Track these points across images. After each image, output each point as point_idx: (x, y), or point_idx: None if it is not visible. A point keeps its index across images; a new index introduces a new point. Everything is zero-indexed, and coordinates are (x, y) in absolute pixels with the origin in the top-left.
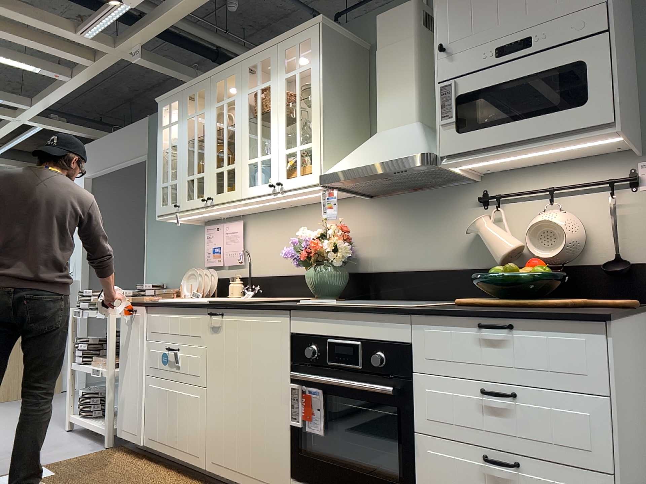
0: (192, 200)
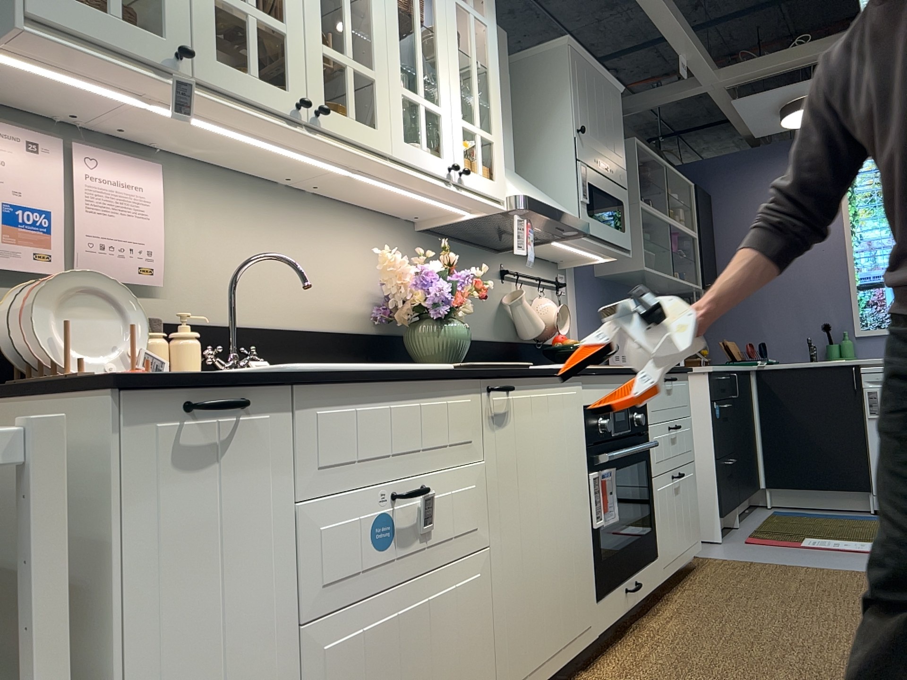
0: (241, 73)
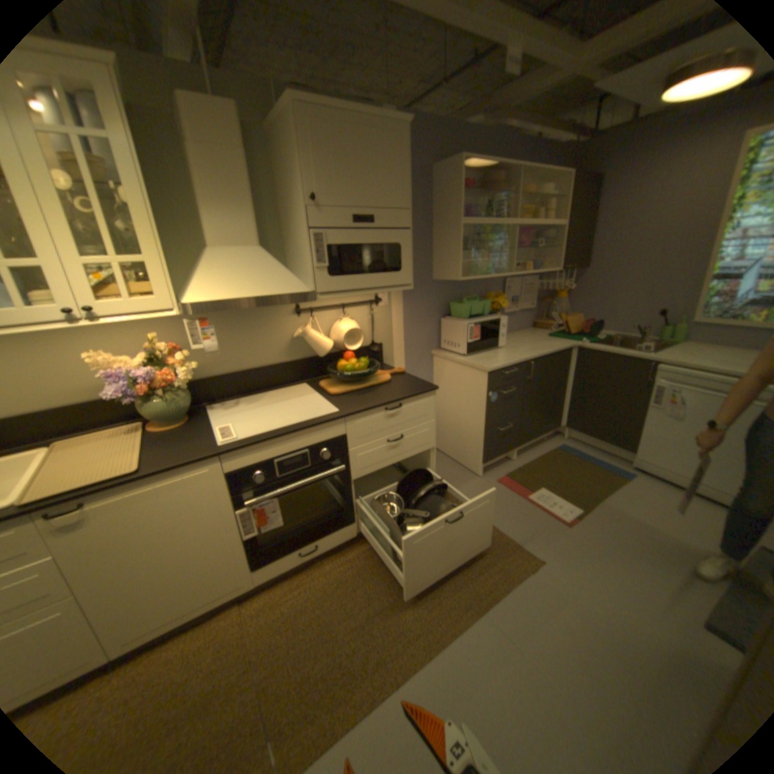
0: None
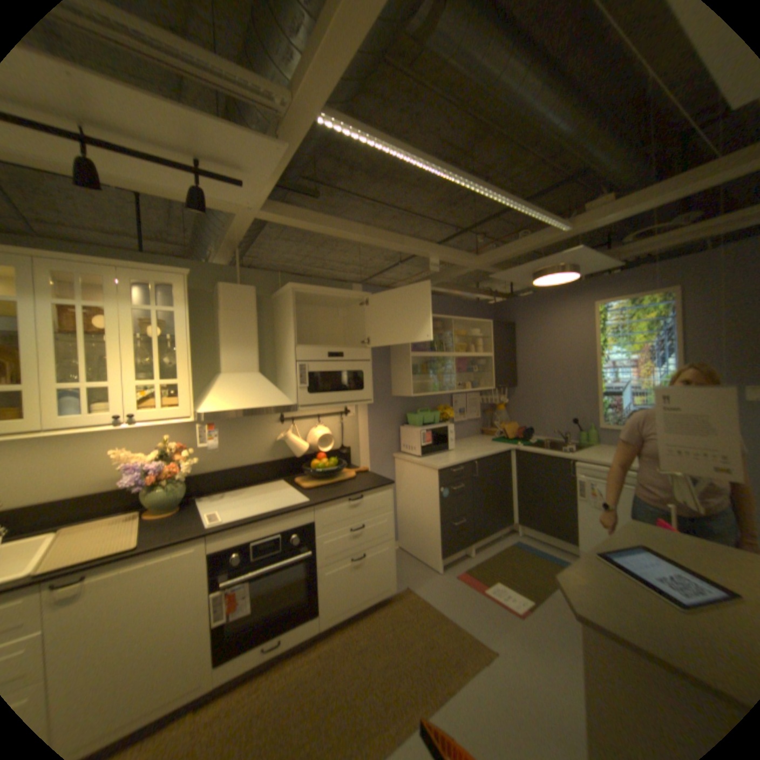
0: None
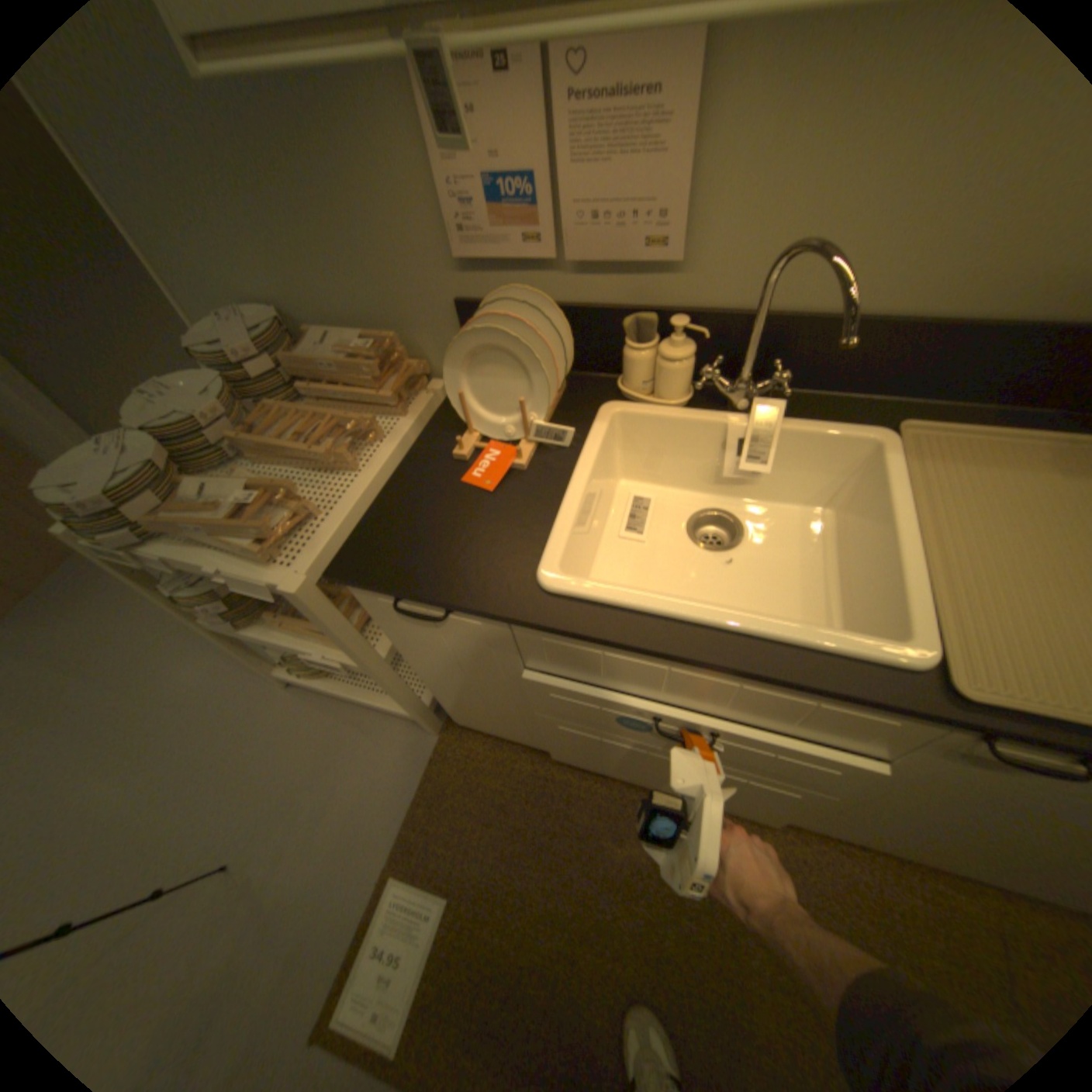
0: None
